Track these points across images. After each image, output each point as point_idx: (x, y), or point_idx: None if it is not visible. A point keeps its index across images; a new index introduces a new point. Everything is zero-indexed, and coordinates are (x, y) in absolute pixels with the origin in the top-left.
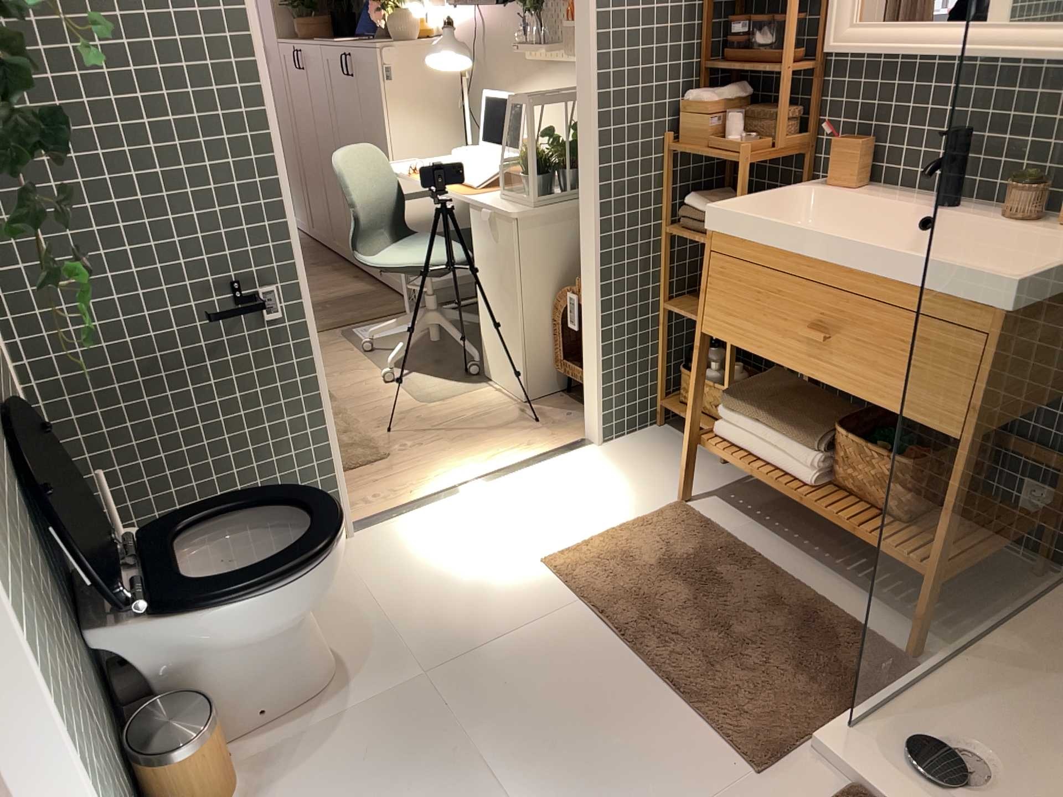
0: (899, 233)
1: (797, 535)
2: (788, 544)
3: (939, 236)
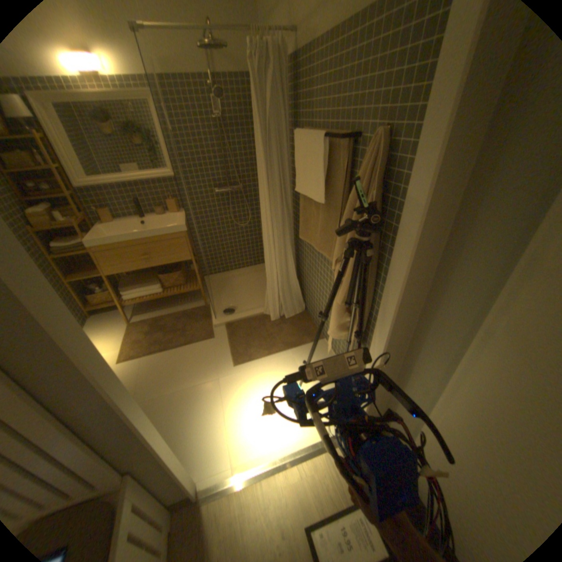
0: (134, 227)
1: (160, 307)
2: (162, 309)
3: (145, 224)
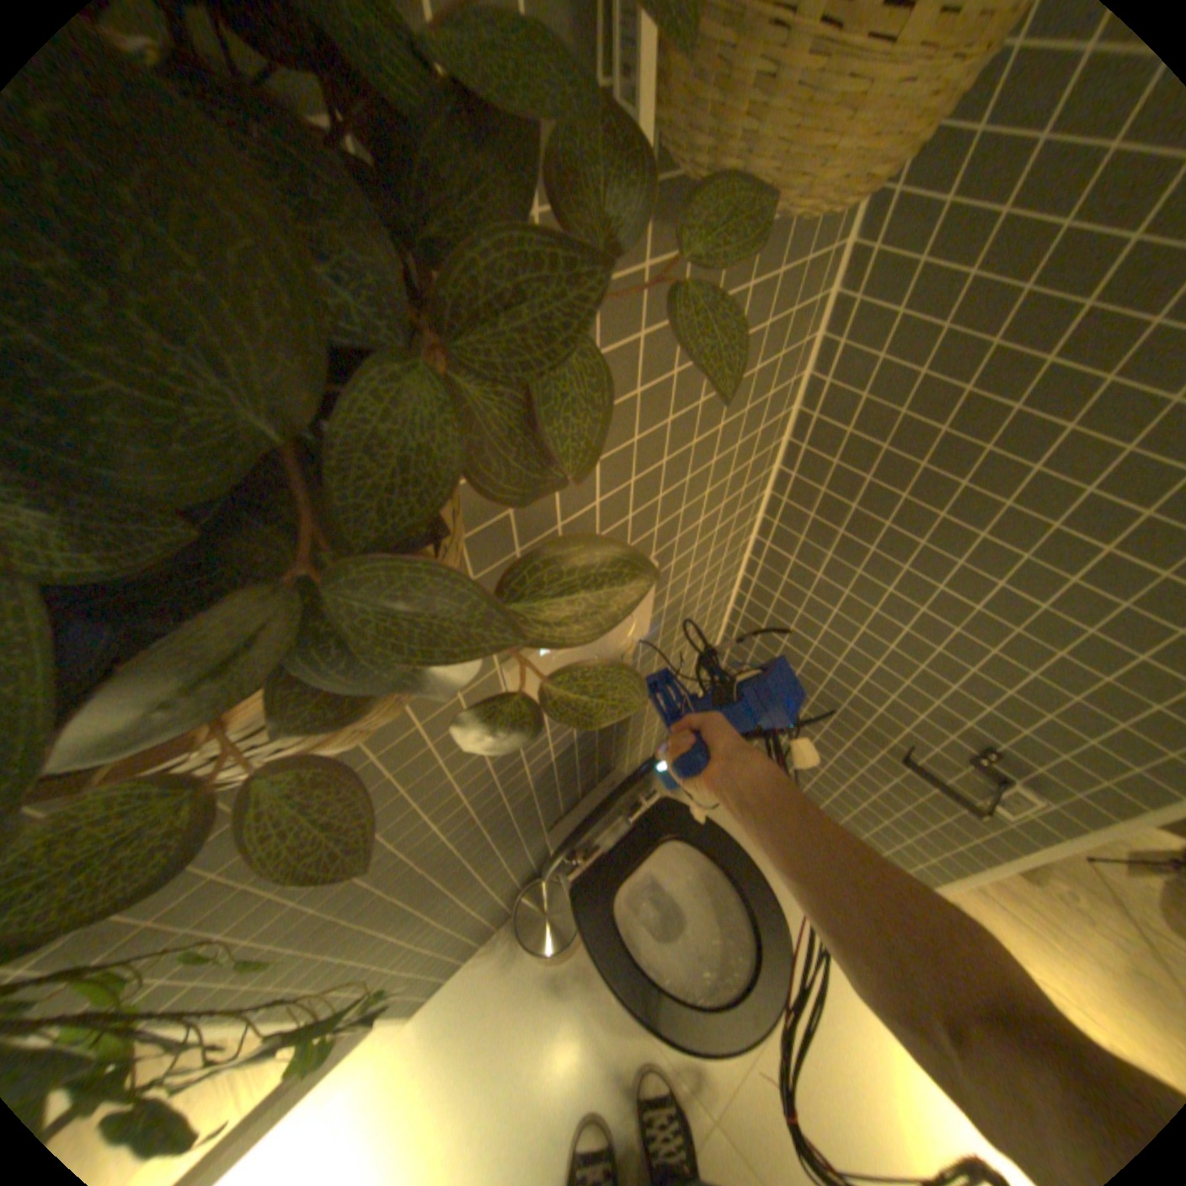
0: None
1: None
2: None
3: None
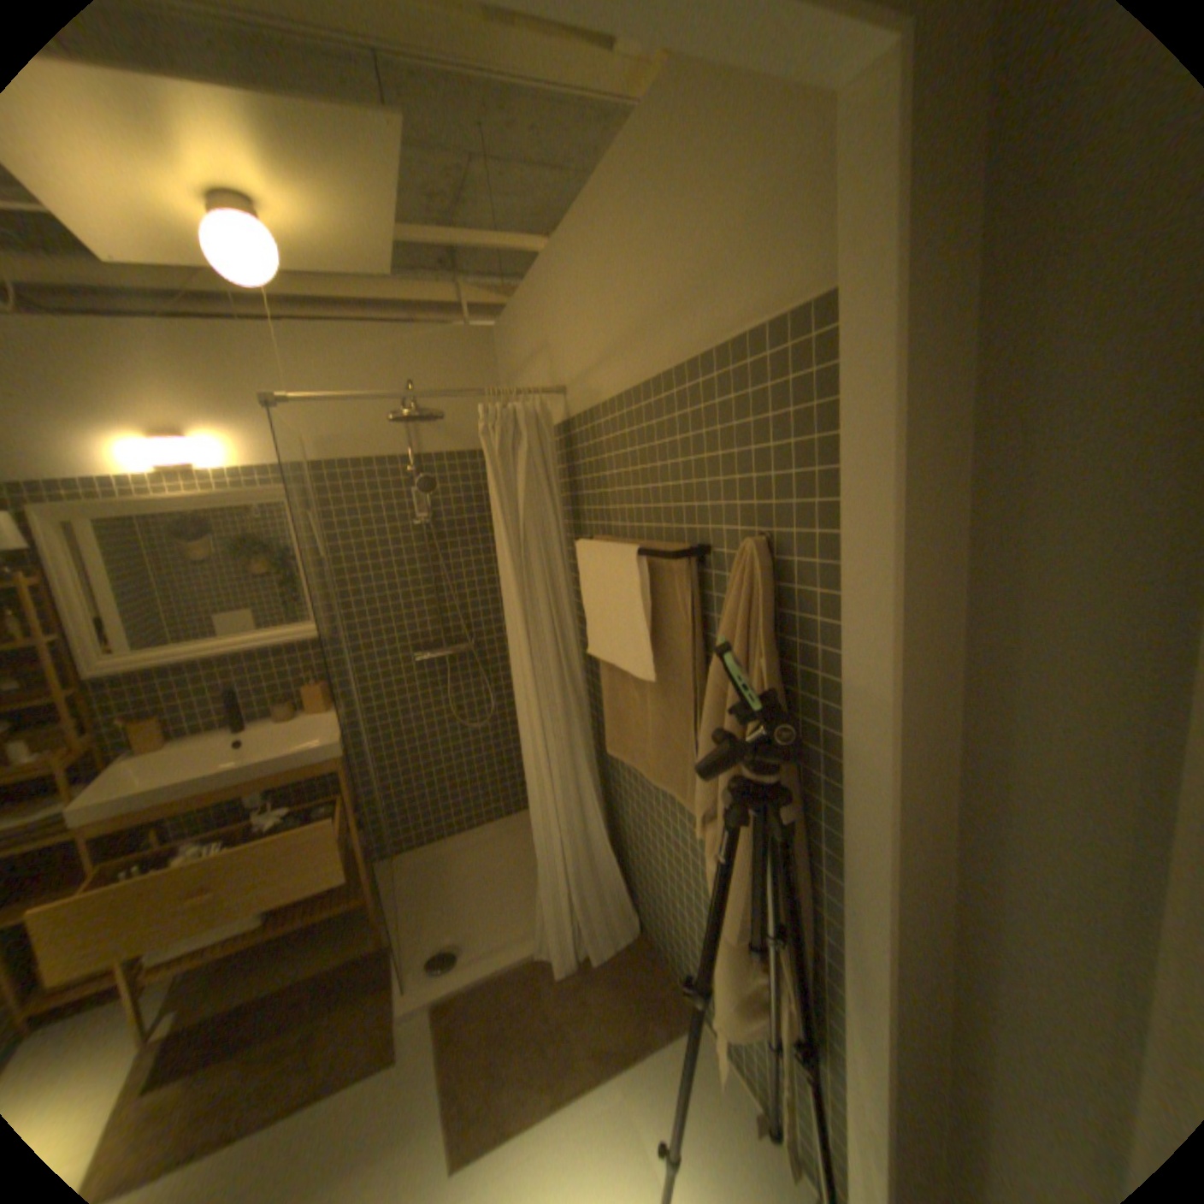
0: (214, 757)
1: (250, 973)
2: (255, 980)
3: (243, 747)
